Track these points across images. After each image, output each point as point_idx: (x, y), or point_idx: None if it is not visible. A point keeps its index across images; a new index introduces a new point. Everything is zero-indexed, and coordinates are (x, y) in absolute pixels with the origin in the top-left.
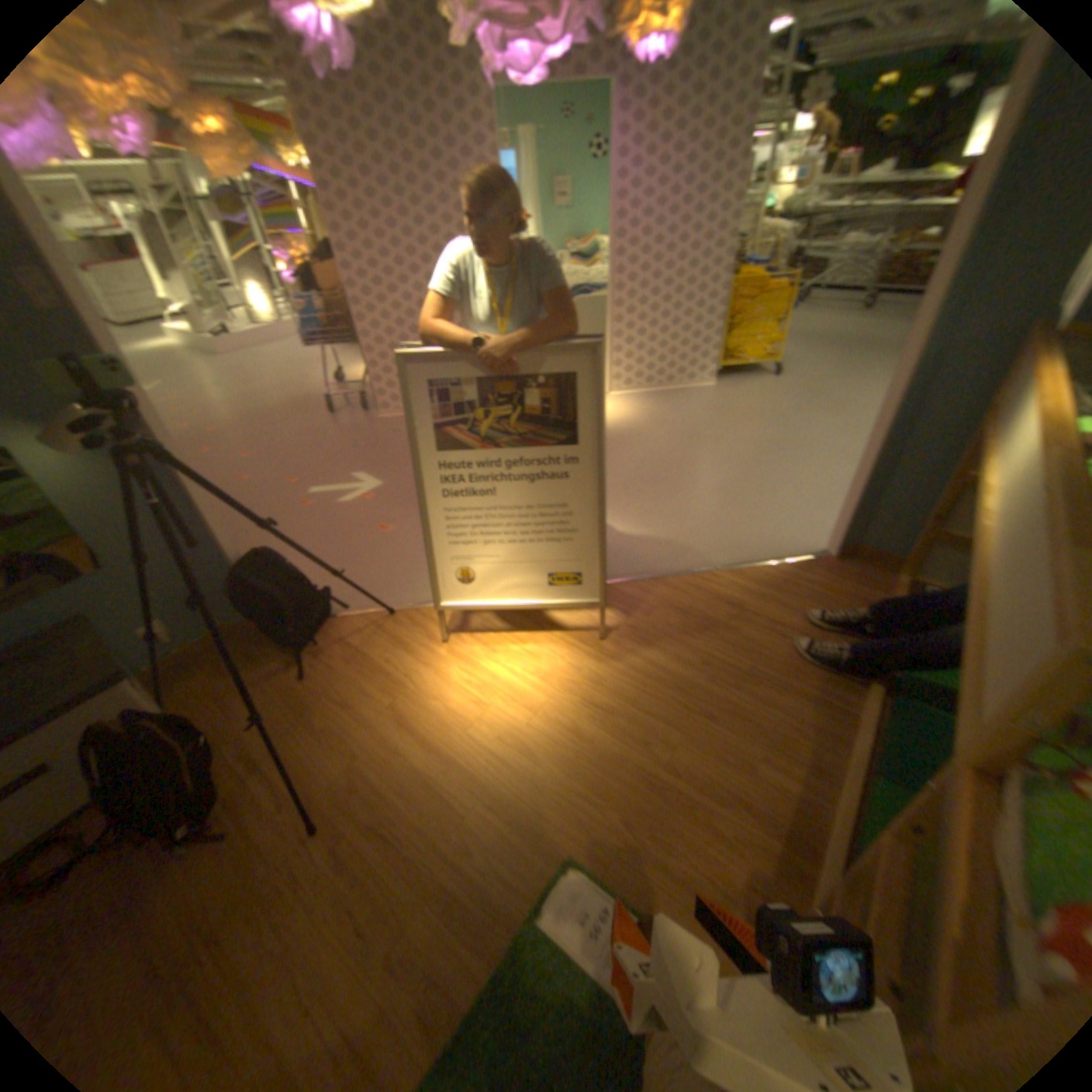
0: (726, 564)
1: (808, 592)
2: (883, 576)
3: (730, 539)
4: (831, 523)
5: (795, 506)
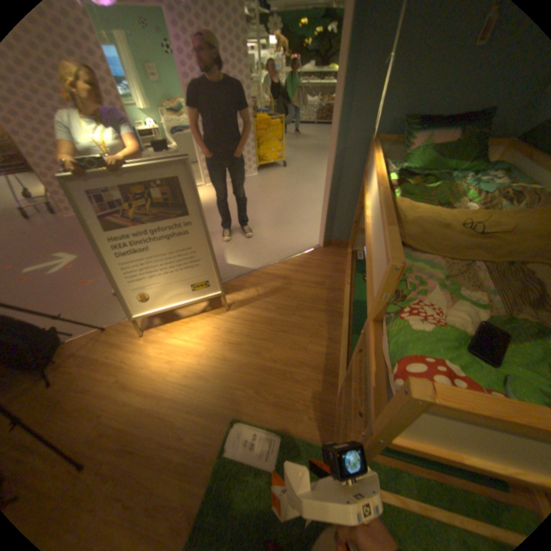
0: (279, 260)
1: (315, 264)
2: (342, 251)
3: (278, 248)
4: (318, 232)
5: (303, 227)
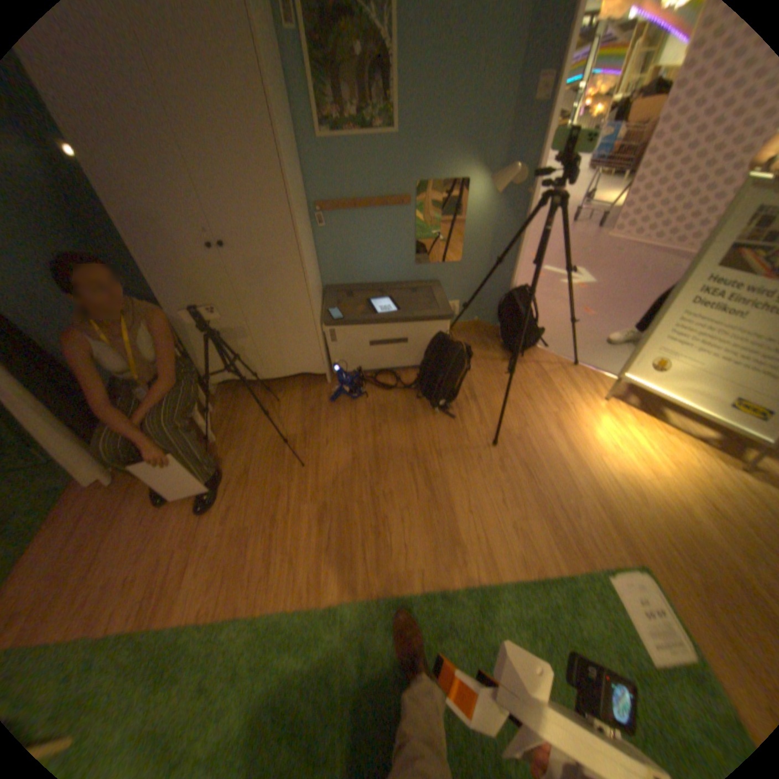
0: None
1: None
2: None
3: None
4: None
5: None
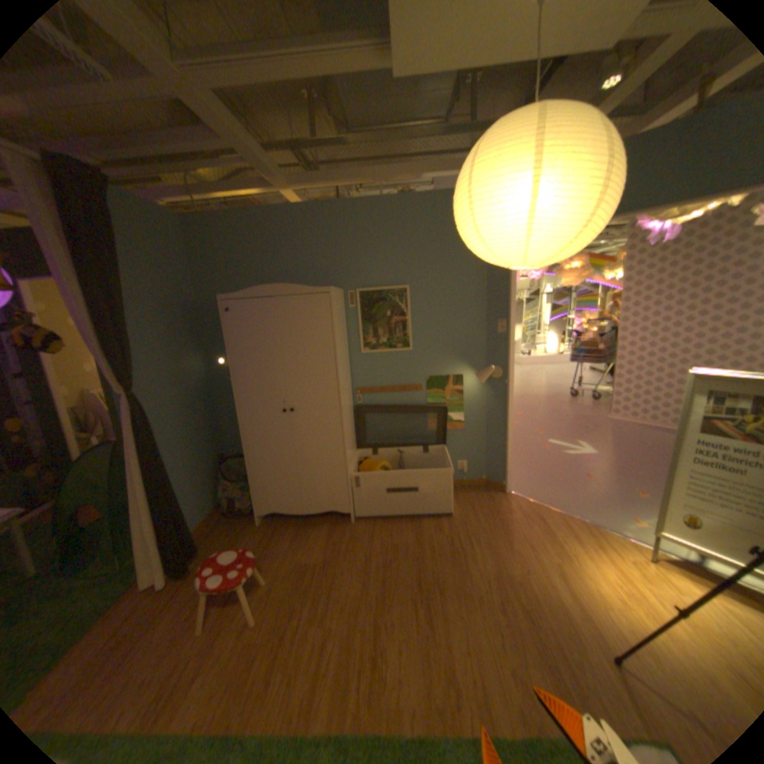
0: None
1: None
2: None
3: None
4: None
5: None
